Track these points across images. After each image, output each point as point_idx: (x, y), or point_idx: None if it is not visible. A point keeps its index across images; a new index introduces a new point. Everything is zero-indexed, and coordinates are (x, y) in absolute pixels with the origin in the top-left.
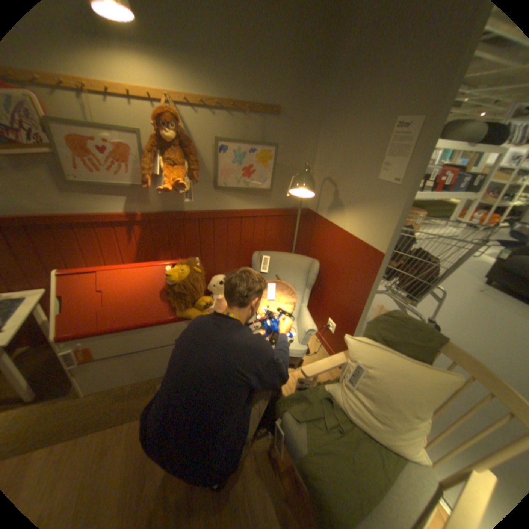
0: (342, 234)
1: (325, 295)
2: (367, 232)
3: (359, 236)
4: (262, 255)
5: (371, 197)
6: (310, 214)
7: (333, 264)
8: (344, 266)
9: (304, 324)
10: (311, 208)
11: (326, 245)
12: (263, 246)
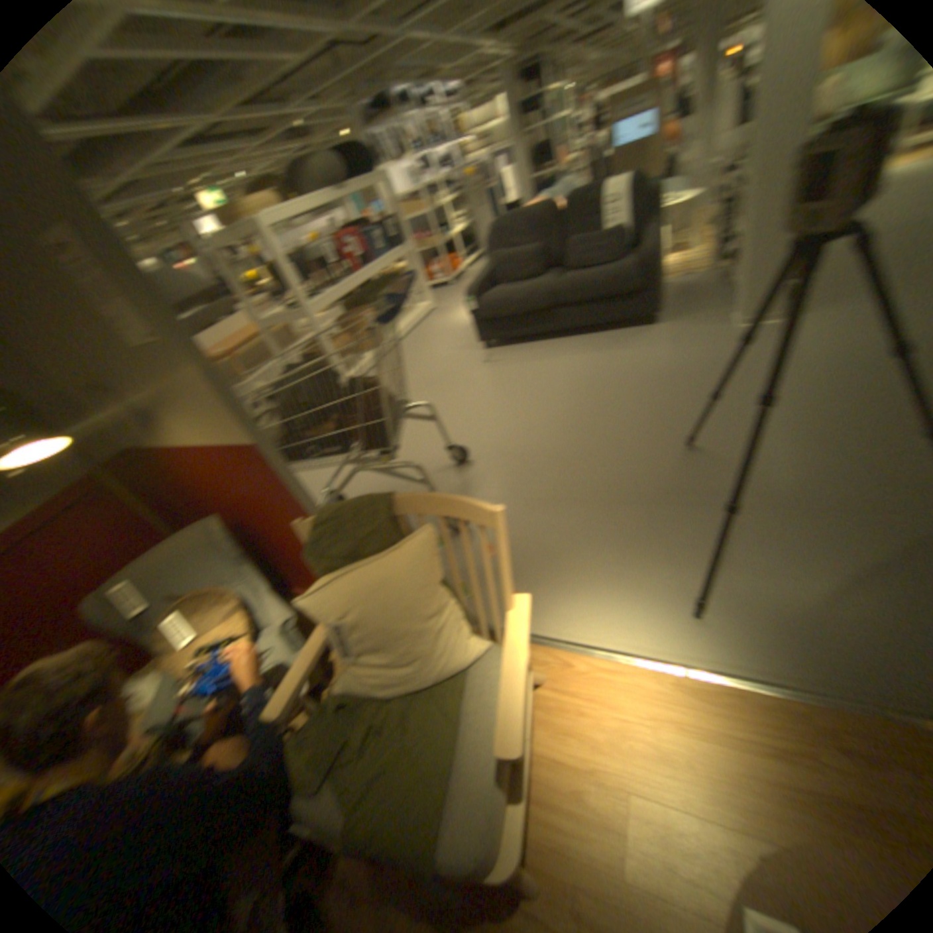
0: (188, 456)
1: (275, 551)
2: (203, 432)
3: (204, 444)
4: (98, 595)
5: (148, 380)
6: (129, 457)
7: (232, 504)
8: (241, 496)
9: (267, 627)
10: (119, 448)
11: (195, 485)
12: (95, 575)
